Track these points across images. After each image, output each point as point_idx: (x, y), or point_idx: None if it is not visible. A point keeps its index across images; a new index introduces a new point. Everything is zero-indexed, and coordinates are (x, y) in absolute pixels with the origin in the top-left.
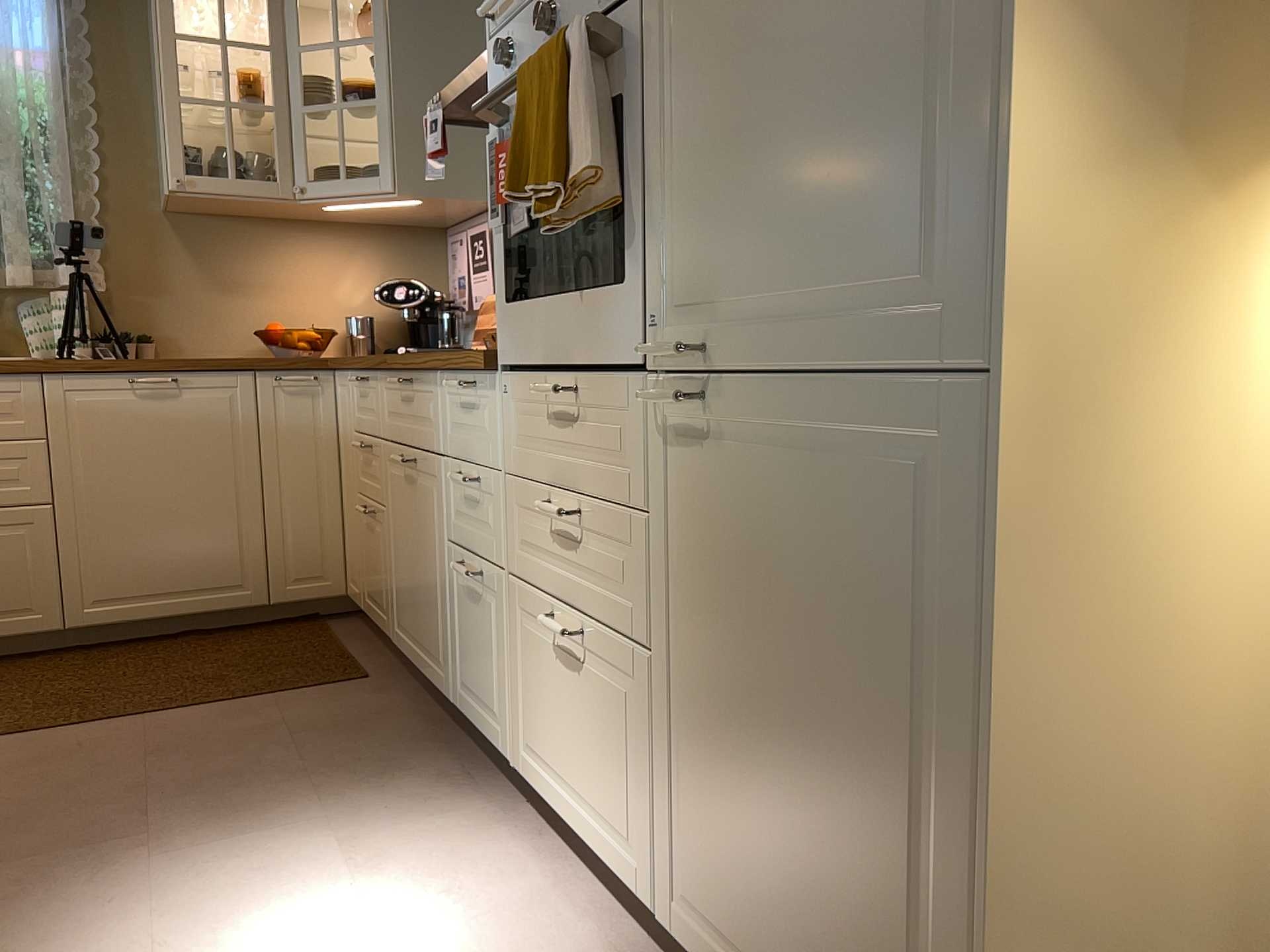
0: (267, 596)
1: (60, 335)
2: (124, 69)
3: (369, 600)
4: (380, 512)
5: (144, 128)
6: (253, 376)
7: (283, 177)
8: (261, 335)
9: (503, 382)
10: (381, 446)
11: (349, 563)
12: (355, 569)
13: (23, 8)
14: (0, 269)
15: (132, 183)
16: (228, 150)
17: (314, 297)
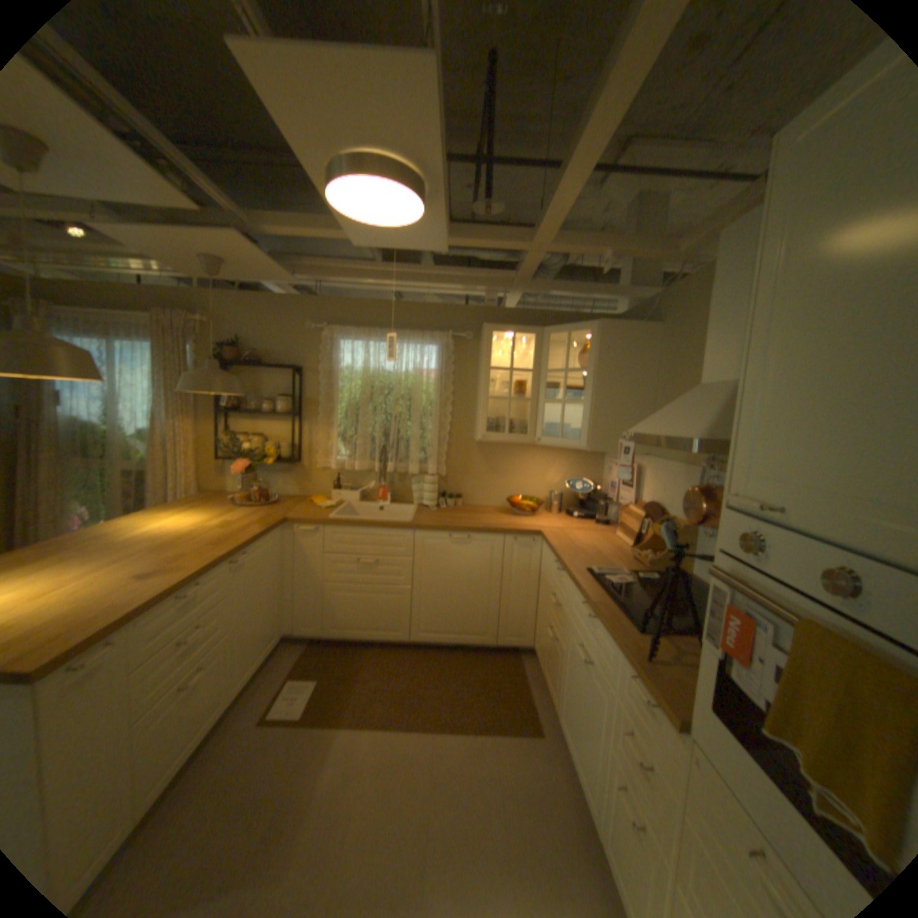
0: (496, 642)
1: (426, 494)
2: (466, 375)
3: (548, 673)
4: (562, 647)
5: (471, 401)
6: (504, 537)
7: (530, 429)
8: (509, 495)
9: (693, 752)
10: (568, 616)
11: (538, 636)
12: (541, 645)
13: (430, 352)
14: (407, 463)
15: (463, 425)
16: (506, 418)
17: (536, 479)
